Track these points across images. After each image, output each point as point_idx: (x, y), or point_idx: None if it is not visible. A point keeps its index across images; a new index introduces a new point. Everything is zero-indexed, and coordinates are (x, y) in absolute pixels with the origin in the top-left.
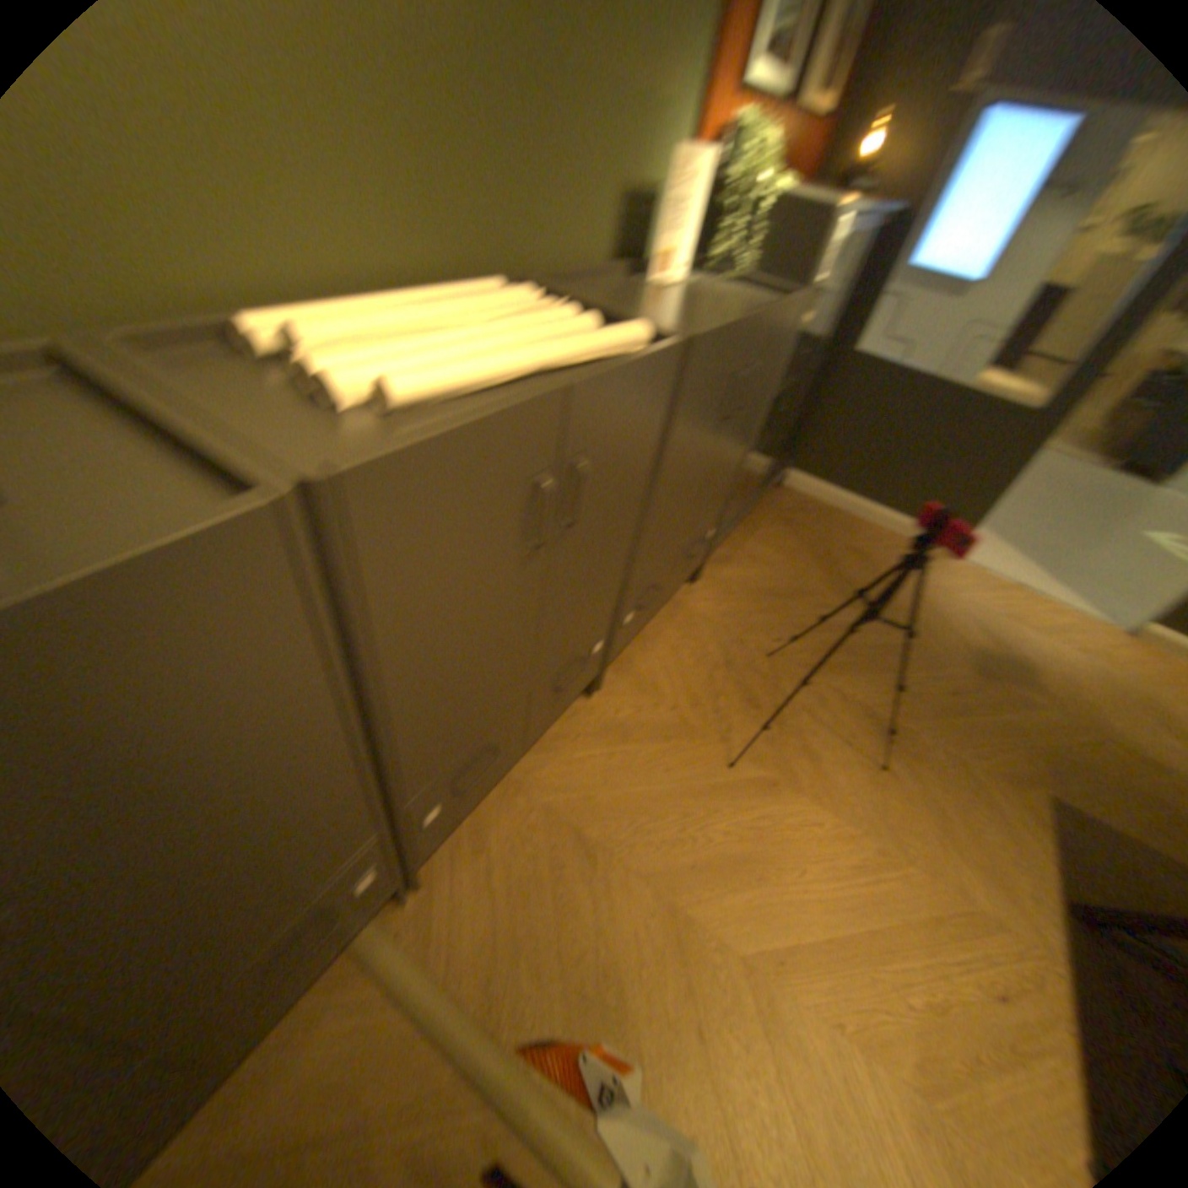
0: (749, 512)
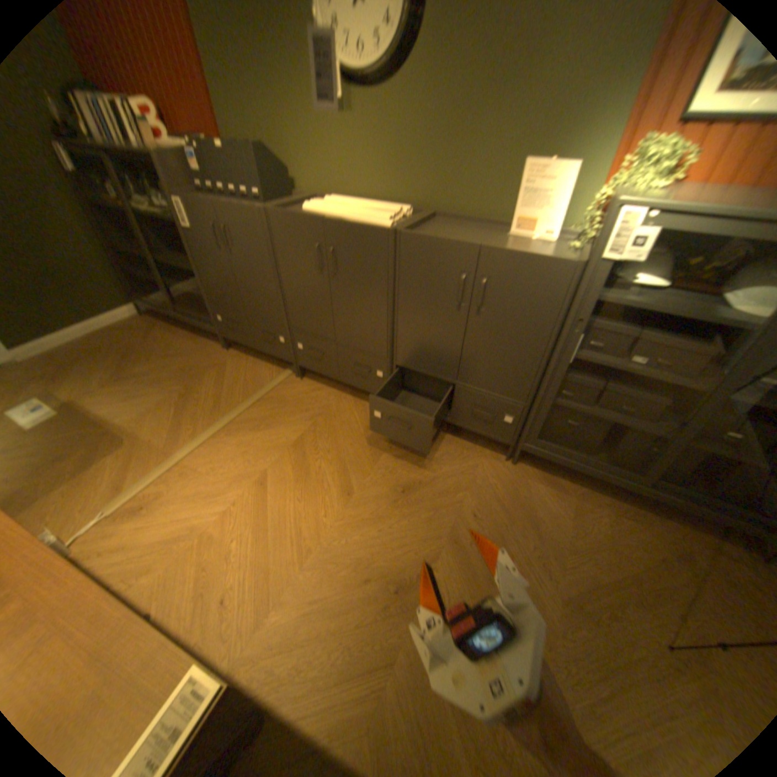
0: (661, 515)
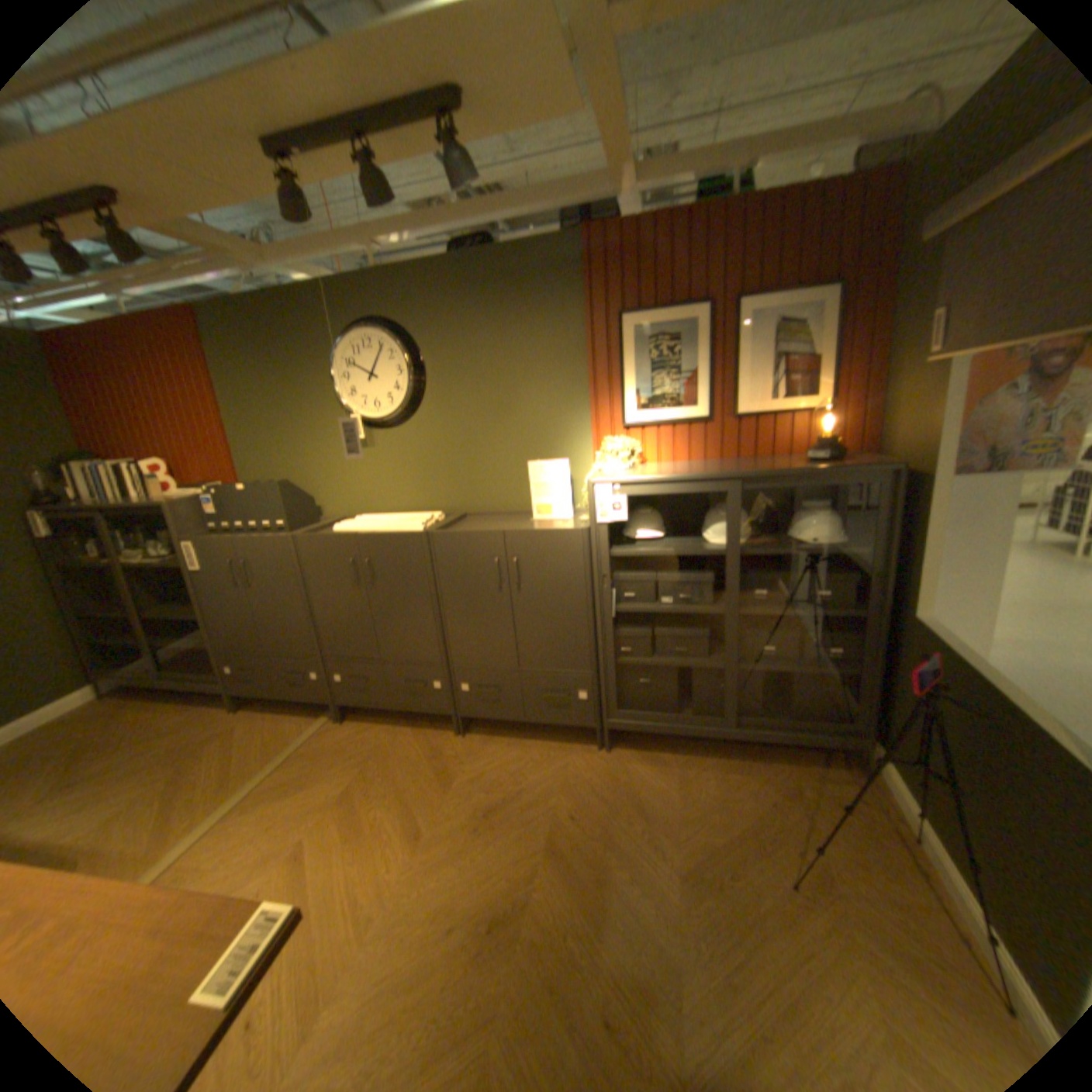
0: (765, 762)
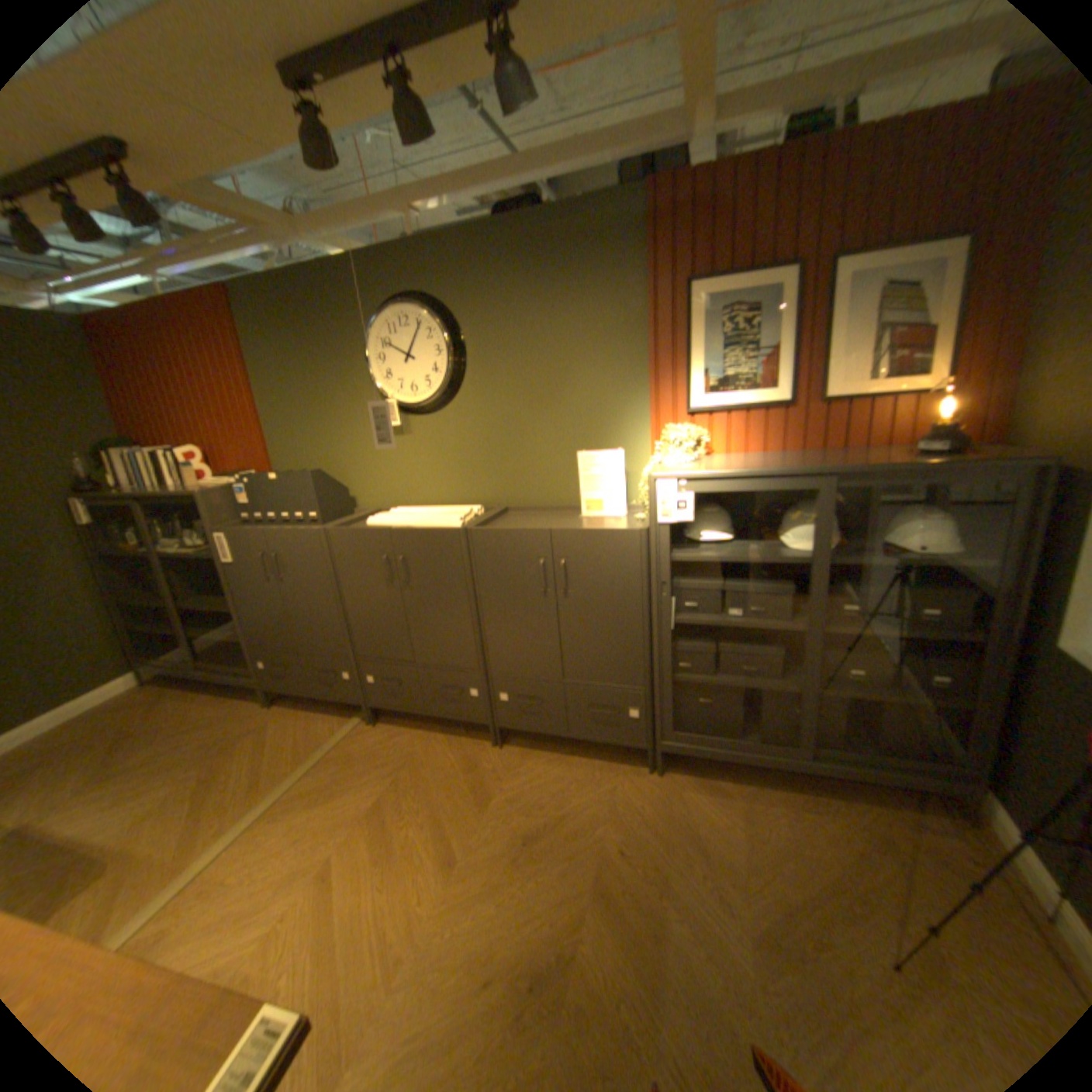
0: (845, 800)
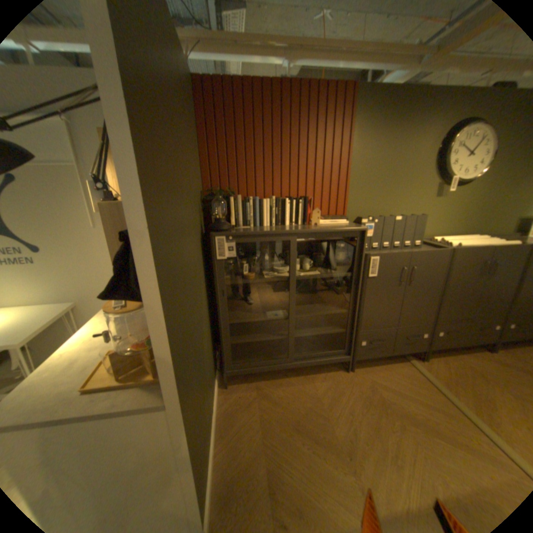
0: None
